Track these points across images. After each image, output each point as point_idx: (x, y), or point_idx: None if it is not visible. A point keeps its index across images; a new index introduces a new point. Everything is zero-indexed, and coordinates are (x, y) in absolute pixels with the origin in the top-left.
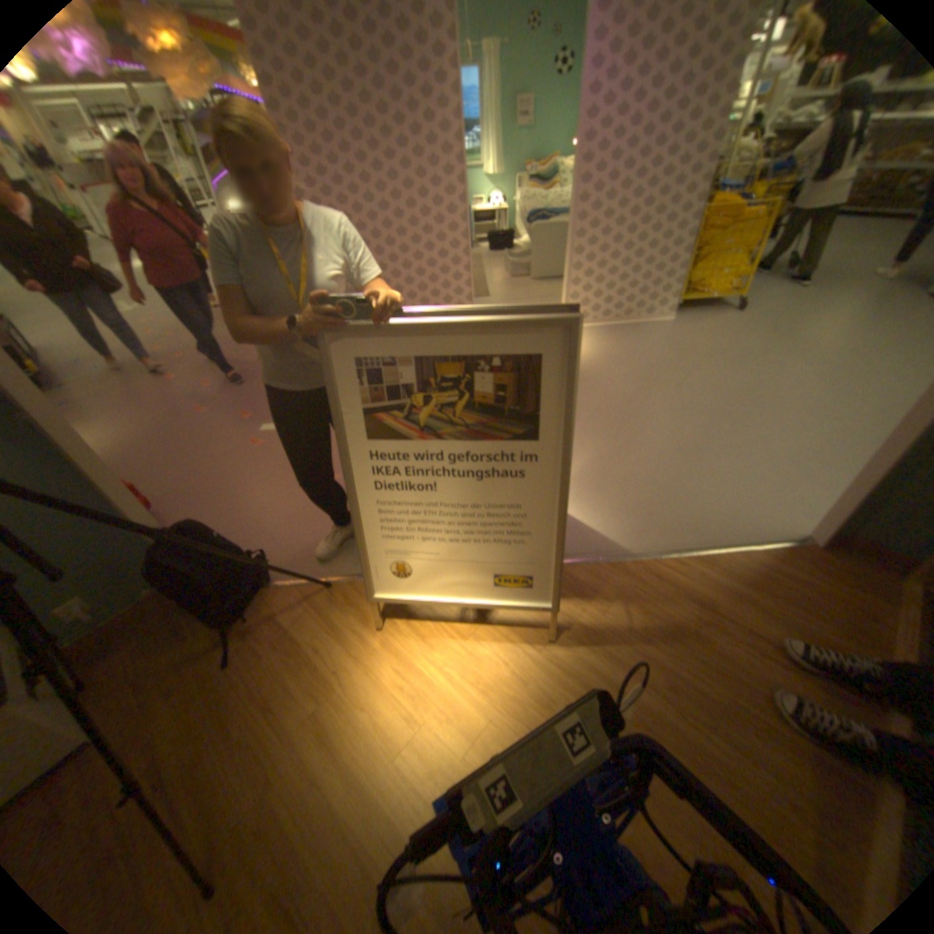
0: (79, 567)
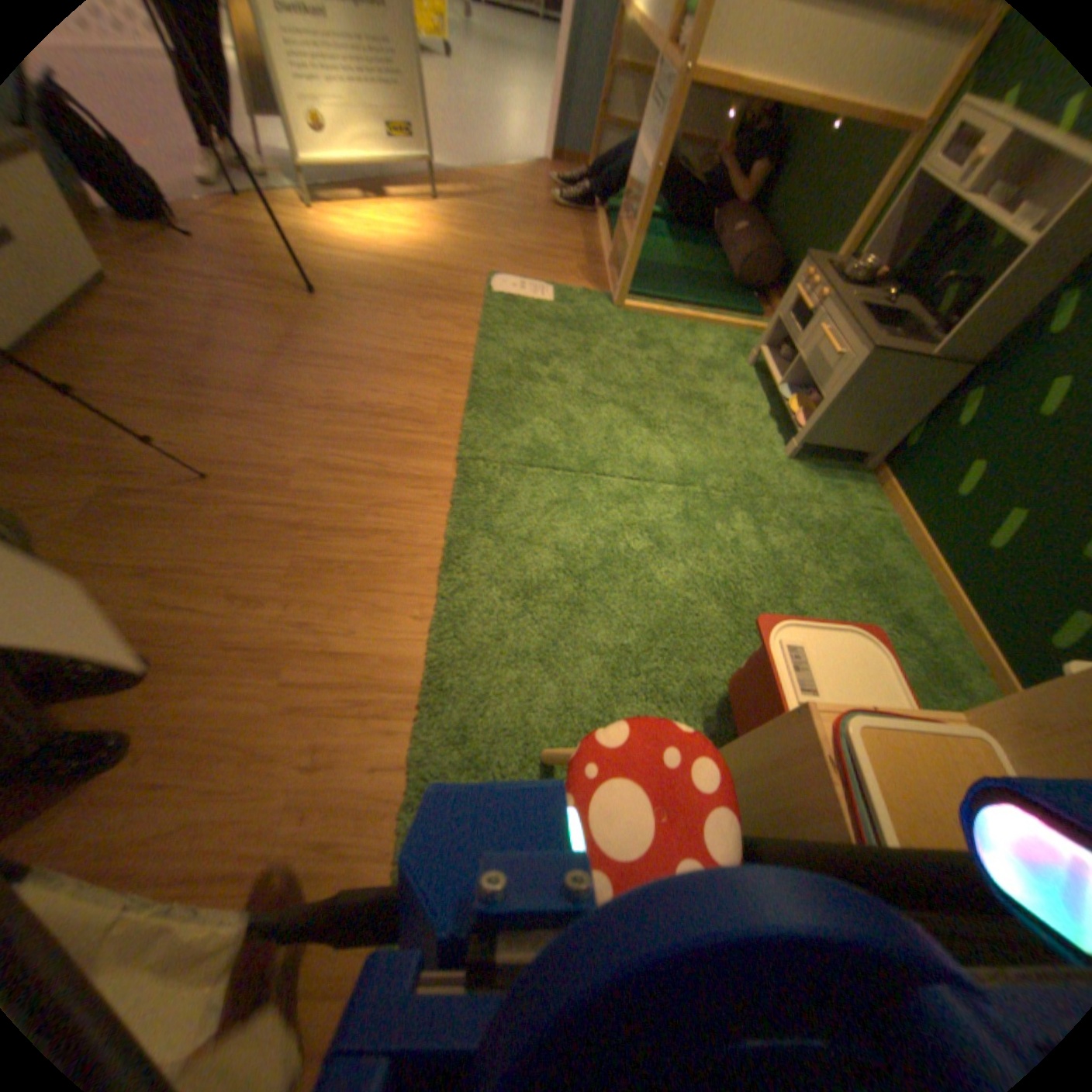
0: None
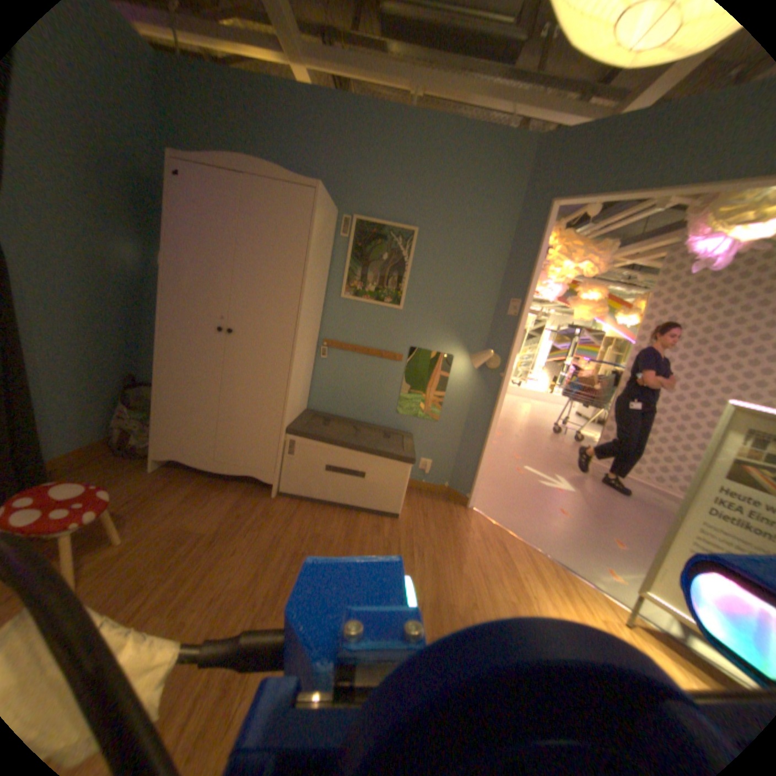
0: (444, 447)
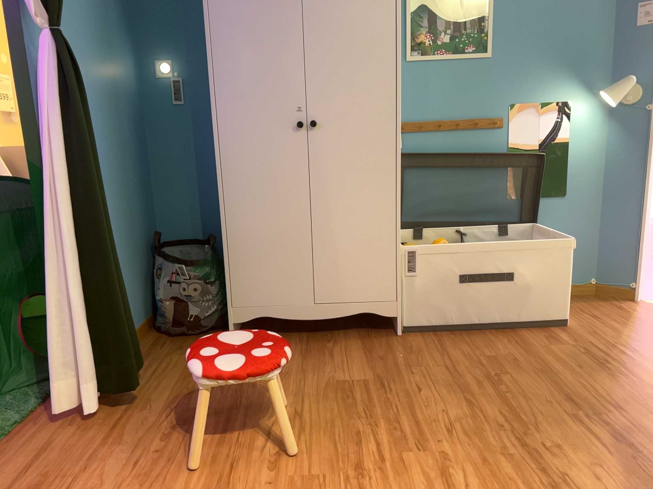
0: (581, 231)
